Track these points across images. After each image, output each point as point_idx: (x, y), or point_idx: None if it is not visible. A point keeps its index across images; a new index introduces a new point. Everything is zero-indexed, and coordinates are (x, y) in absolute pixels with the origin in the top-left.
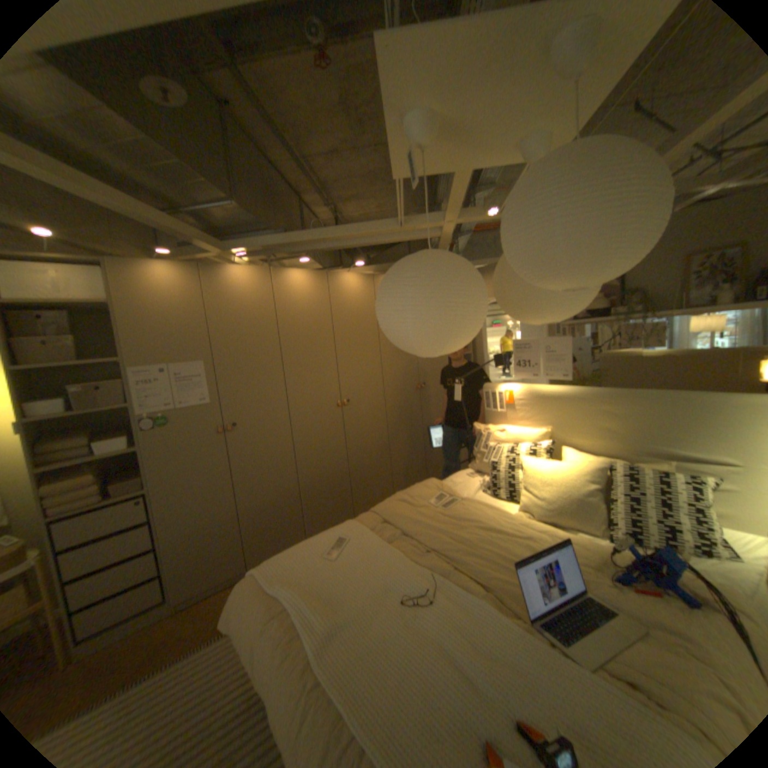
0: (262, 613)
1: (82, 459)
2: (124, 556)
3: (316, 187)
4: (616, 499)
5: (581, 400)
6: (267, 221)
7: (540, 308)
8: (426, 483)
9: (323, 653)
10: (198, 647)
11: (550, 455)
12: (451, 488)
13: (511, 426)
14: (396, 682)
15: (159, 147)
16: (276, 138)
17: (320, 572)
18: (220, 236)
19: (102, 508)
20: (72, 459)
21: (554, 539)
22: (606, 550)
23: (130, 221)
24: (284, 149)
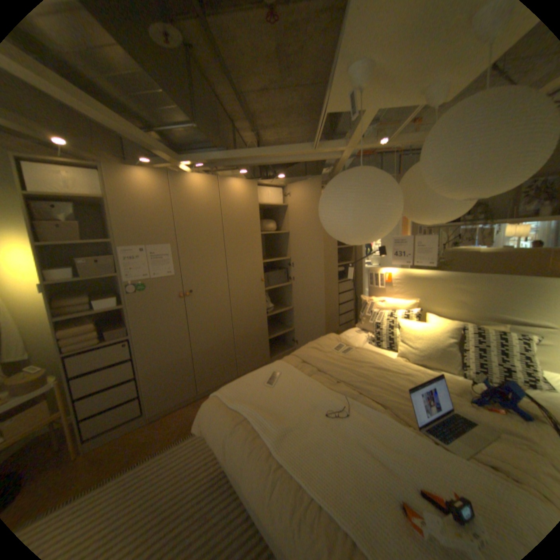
0: (228, 421)
1: (85, 312)
2: (114, 382)
3: (248, 117)
4: (468, 349)
5: (443, 280)
6: (214, 141)
7: (435, 212)
8: (327, 336)
9: (279, 446)
10: (169, 445)
11: (419, 318)
12: (345, 340)
13: (388, 298)
14: (333, 465)
15: (150, 79)
16: (226, 77)
17: (264, 394)
18: (177, 151)
19: (100, 347)
20: (77, 312)
21: (426, 375)
22: (463, 383)
23: (115, 136)
24: (230, 86)
